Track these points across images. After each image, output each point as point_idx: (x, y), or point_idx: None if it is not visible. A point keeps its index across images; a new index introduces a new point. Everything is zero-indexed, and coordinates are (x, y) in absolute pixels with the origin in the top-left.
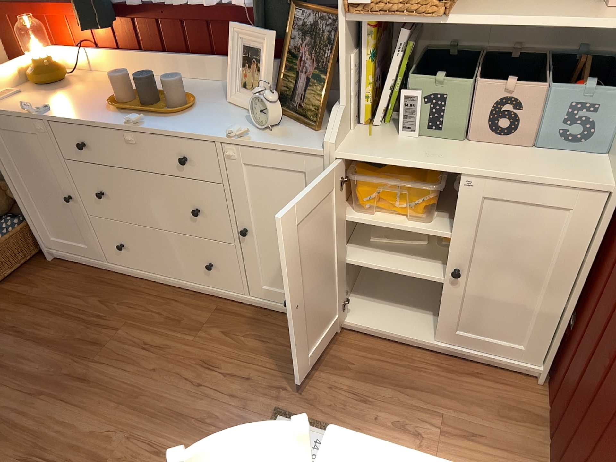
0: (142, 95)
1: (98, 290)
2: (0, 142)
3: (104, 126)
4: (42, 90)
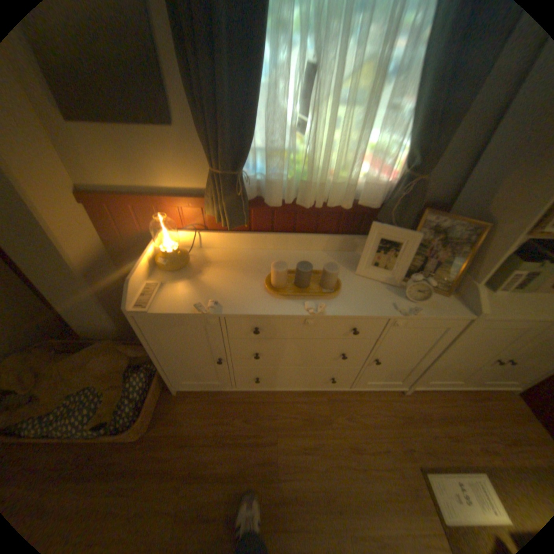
0: (297, 280)
1: (234, 412)
2: (144, 329)
3: (285, 316)
4: (180, 278)
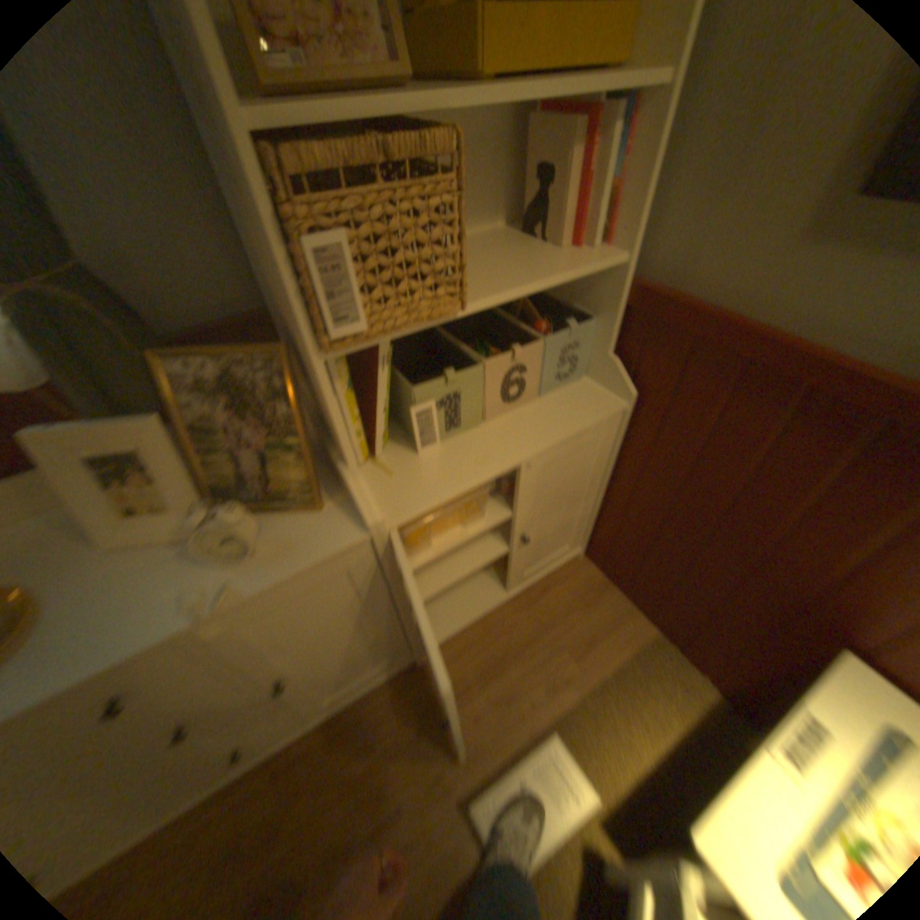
0: None
1: None
2: None
3: None
4: None
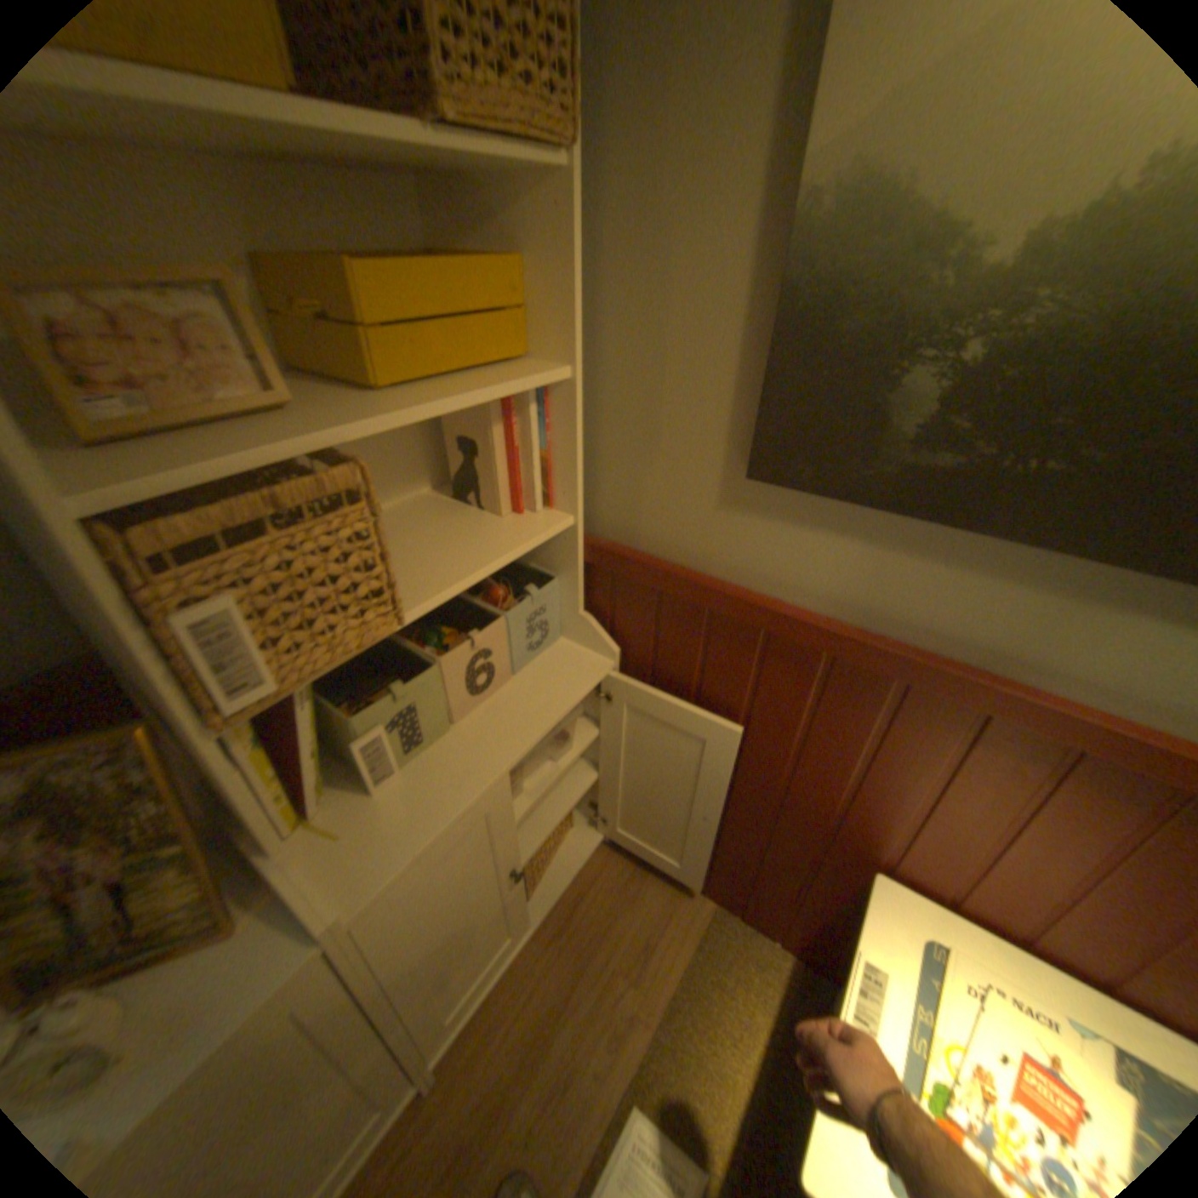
0: None
1: None
2: None
3: None
4: None
